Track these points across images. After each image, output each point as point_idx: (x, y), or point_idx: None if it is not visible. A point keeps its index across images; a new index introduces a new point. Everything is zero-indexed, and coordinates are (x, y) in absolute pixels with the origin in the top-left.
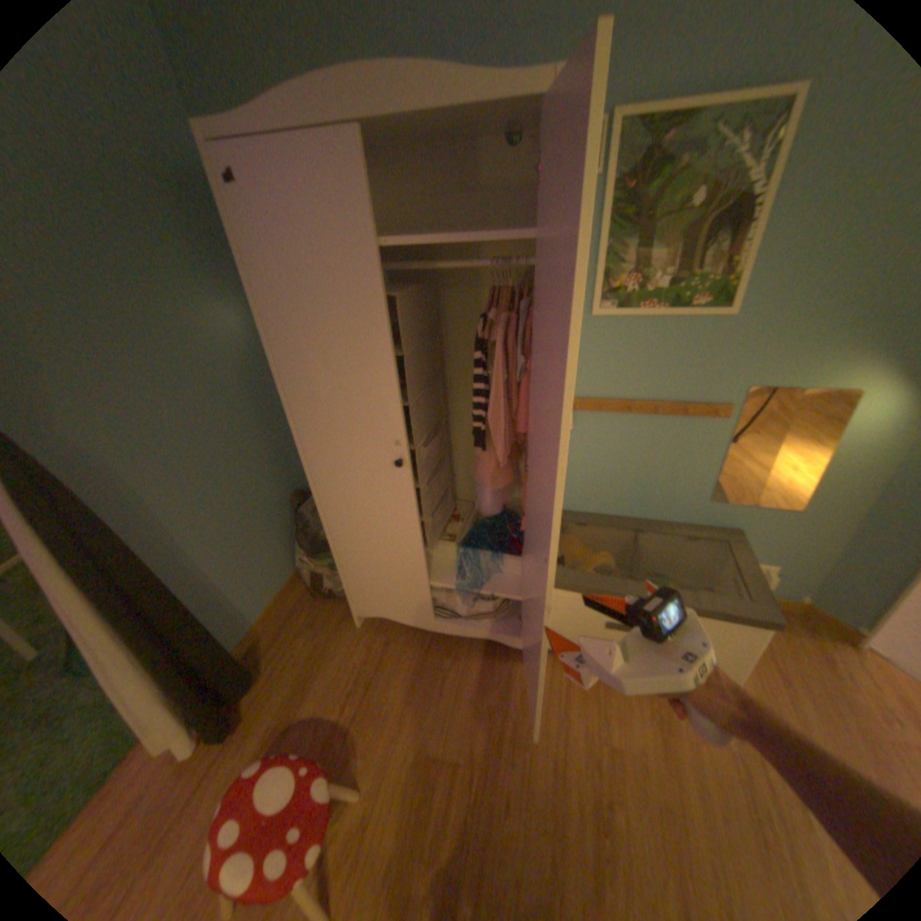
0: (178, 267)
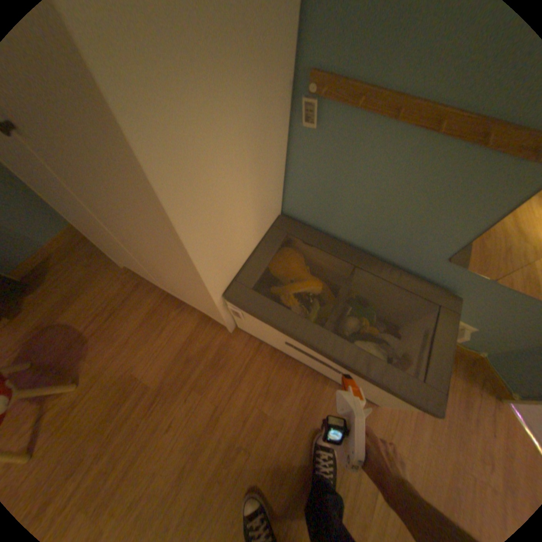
0: None
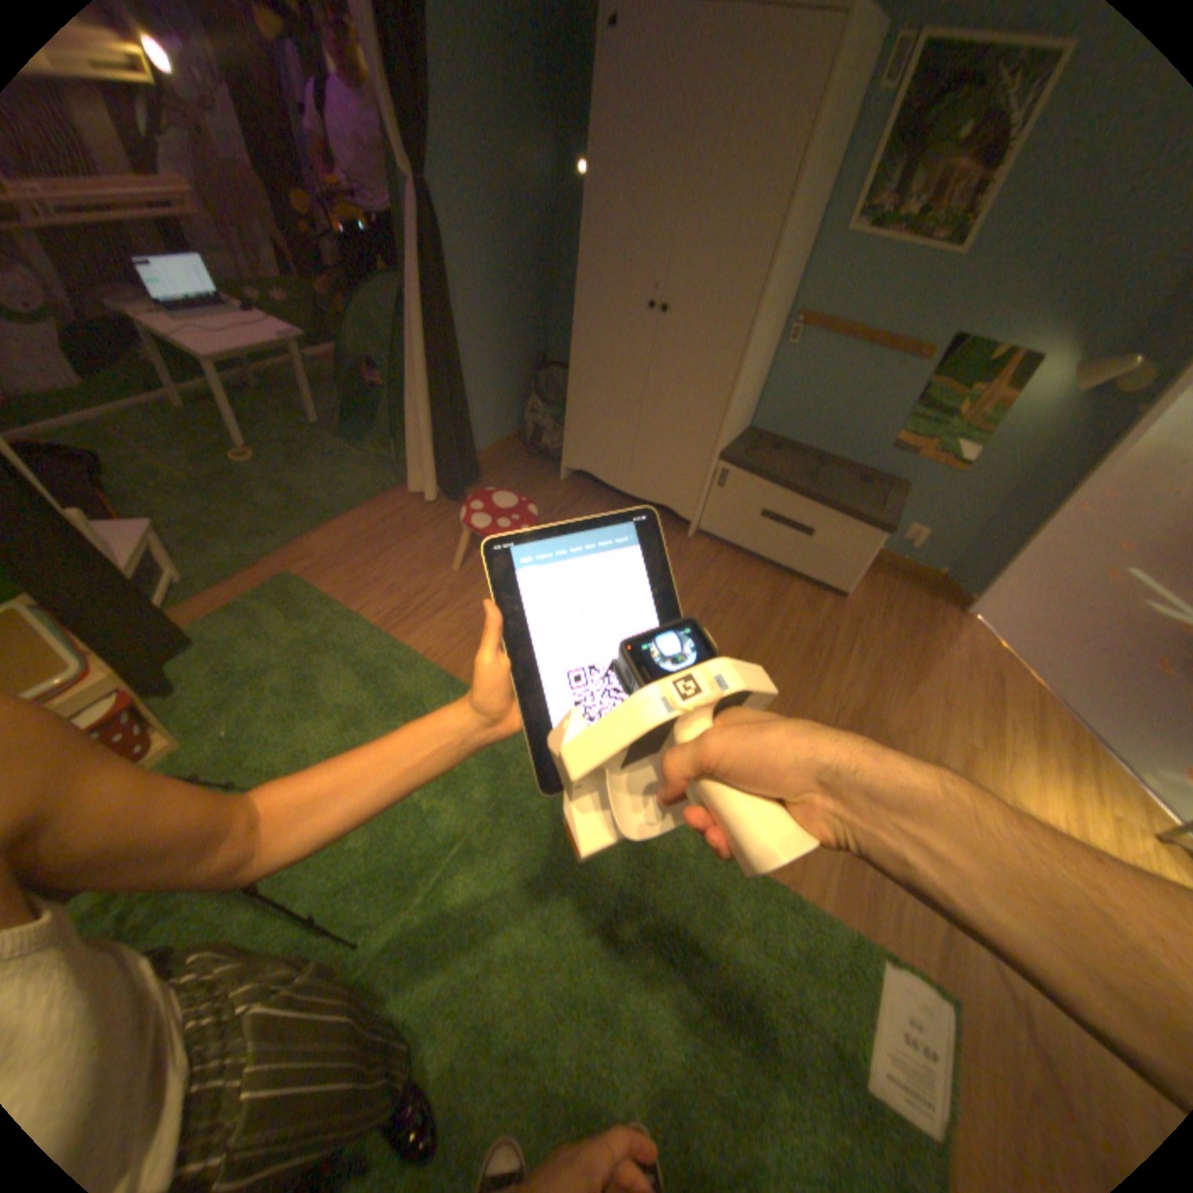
0: (526, 96)
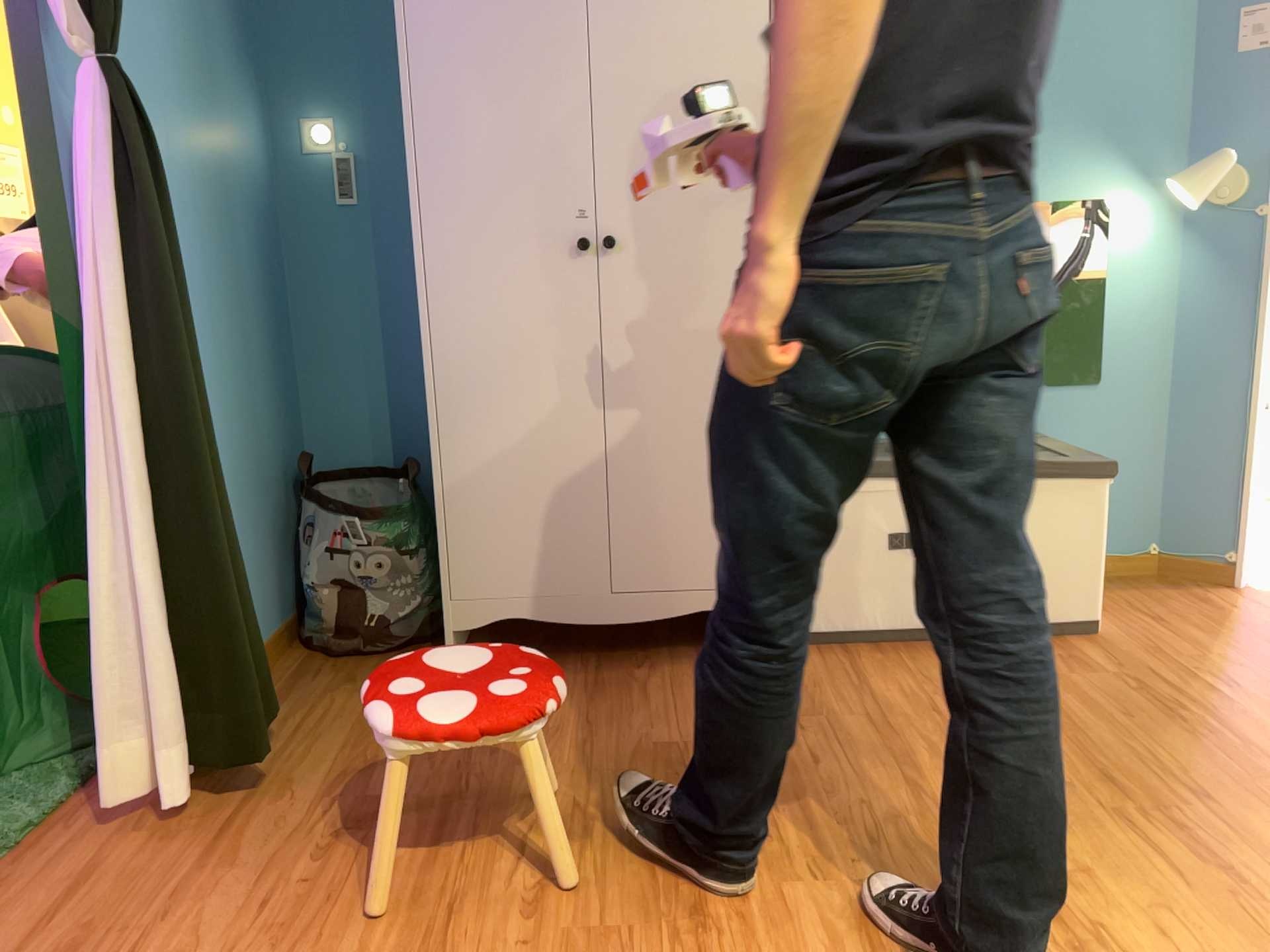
0: (223, 29)
